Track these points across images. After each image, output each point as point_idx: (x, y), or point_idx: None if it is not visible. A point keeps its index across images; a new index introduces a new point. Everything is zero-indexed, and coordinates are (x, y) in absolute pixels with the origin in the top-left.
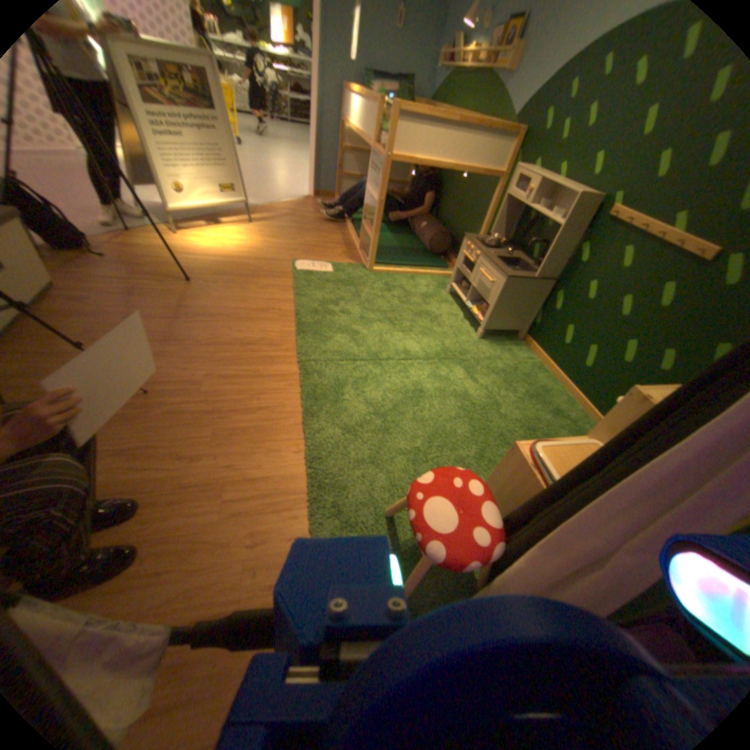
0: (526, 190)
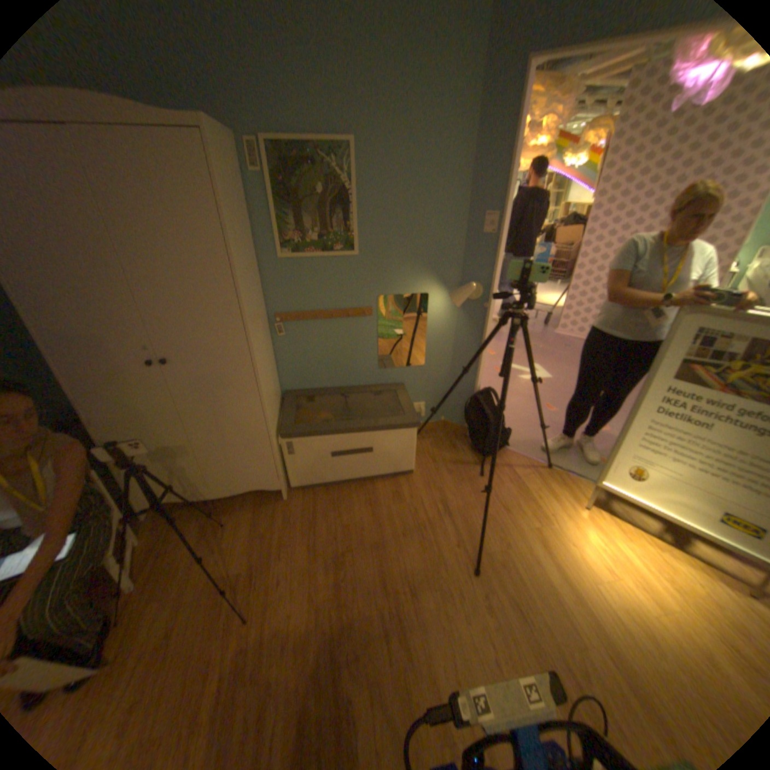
0: None
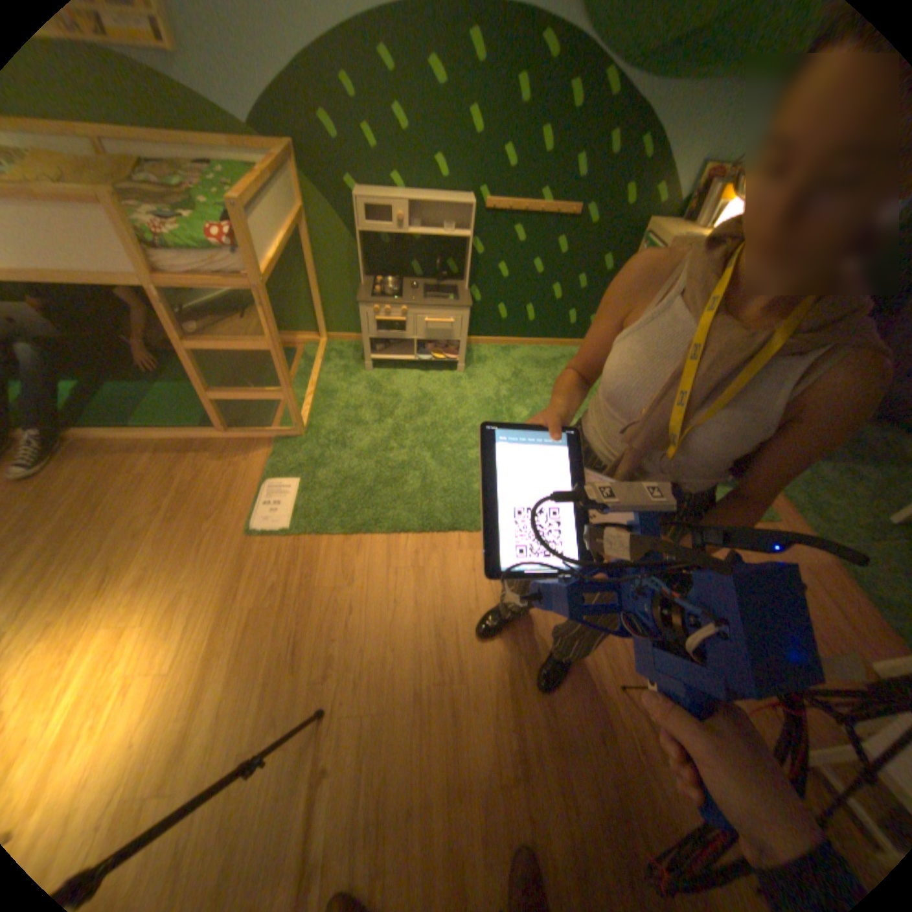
0: (393, 221)
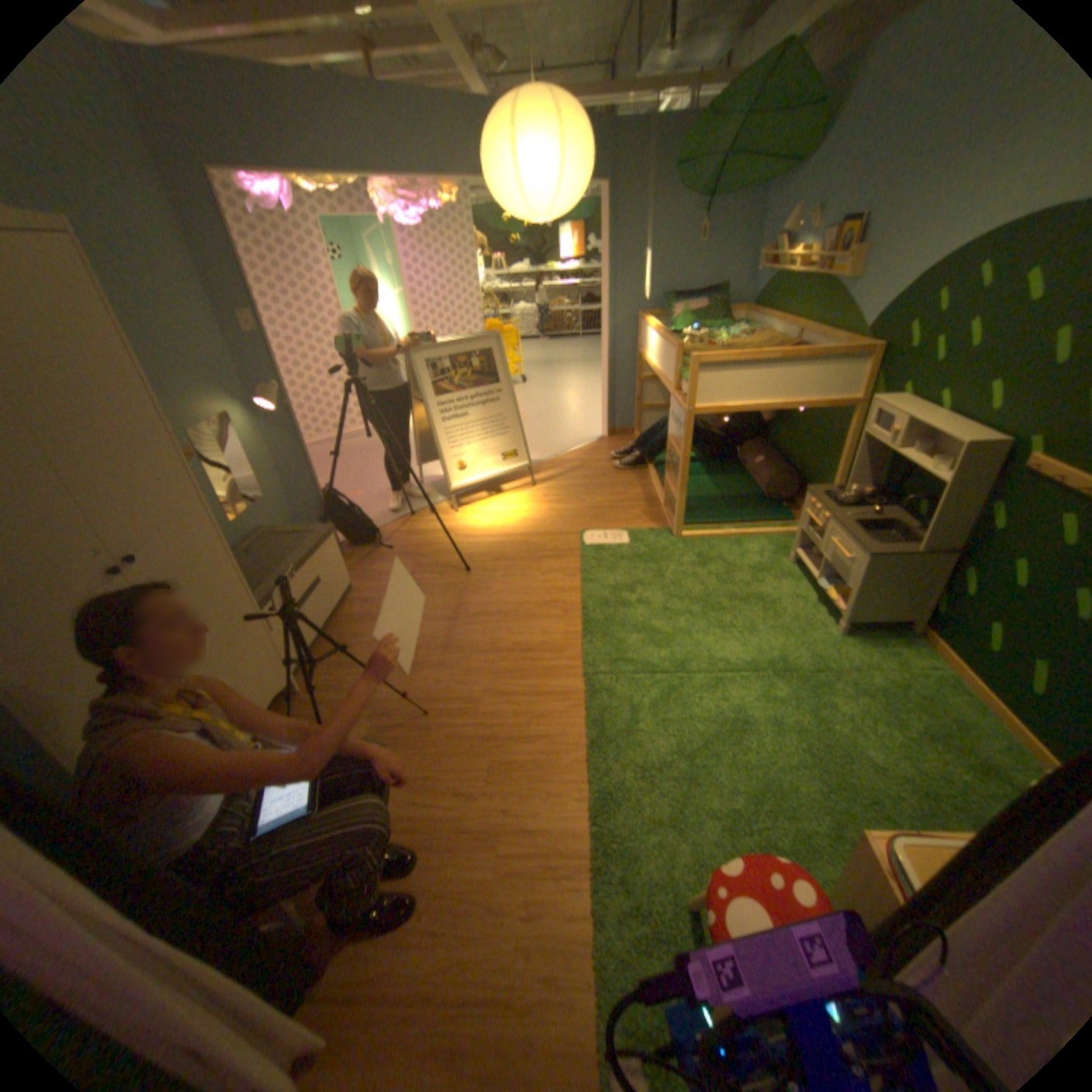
0: (889, 433)
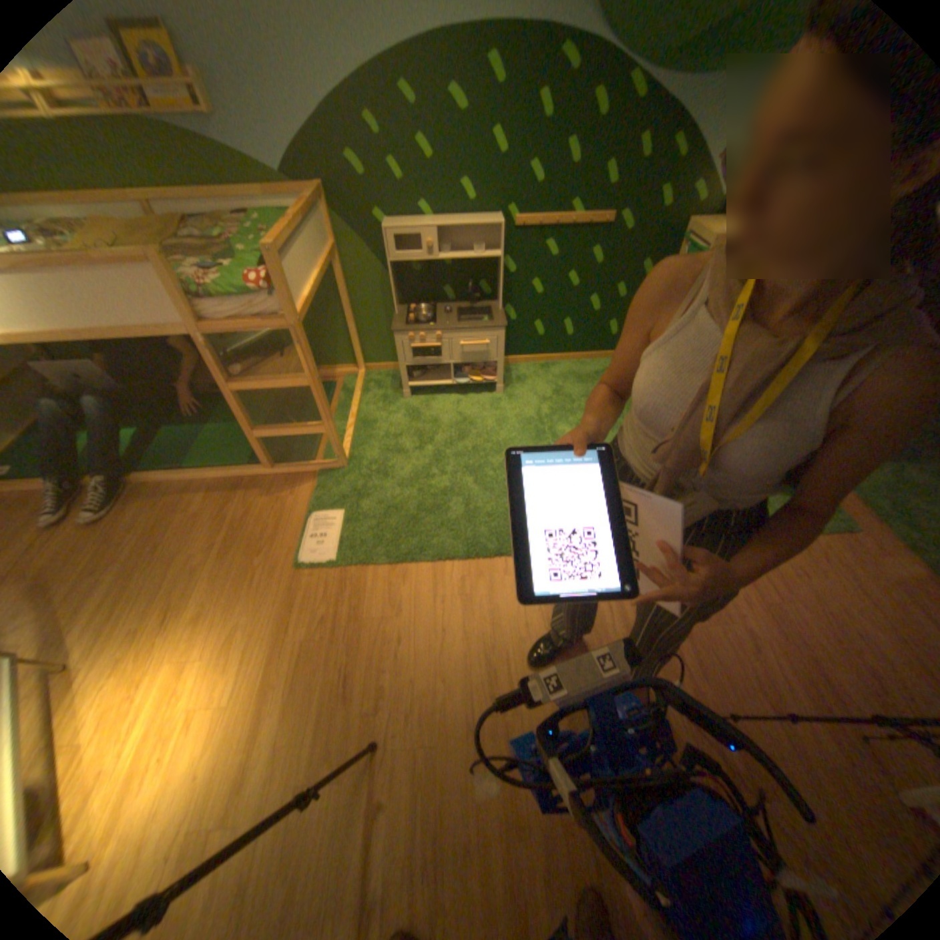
0: (423, 248)
